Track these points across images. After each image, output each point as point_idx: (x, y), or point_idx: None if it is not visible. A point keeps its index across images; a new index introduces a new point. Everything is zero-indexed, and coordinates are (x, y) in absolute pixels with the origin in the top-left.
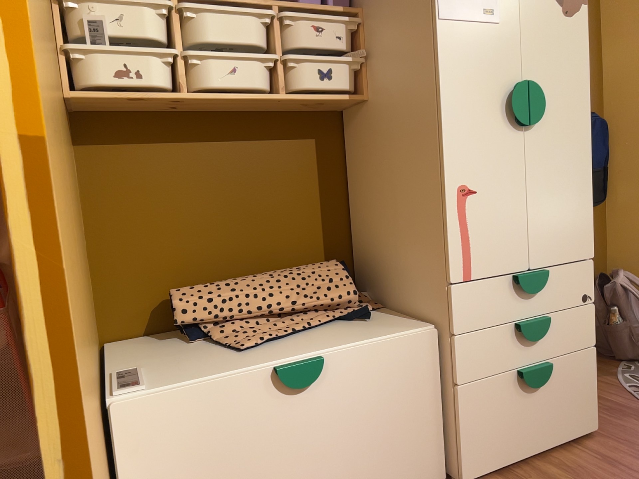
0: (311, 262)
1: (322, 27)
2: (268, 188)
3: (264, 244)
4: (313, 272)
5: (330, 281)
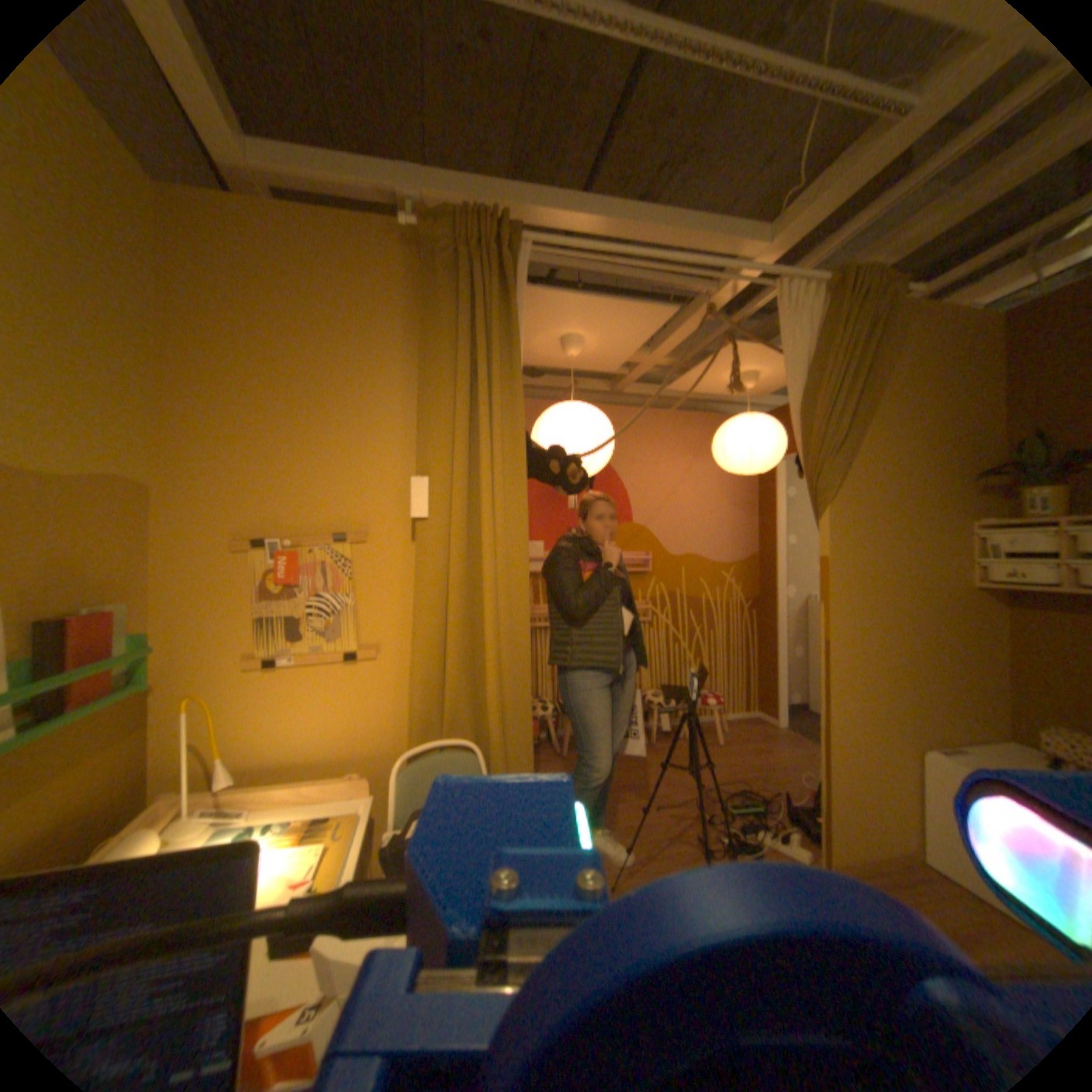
0: None
1: None
2: None
3: None
4: None
5: None
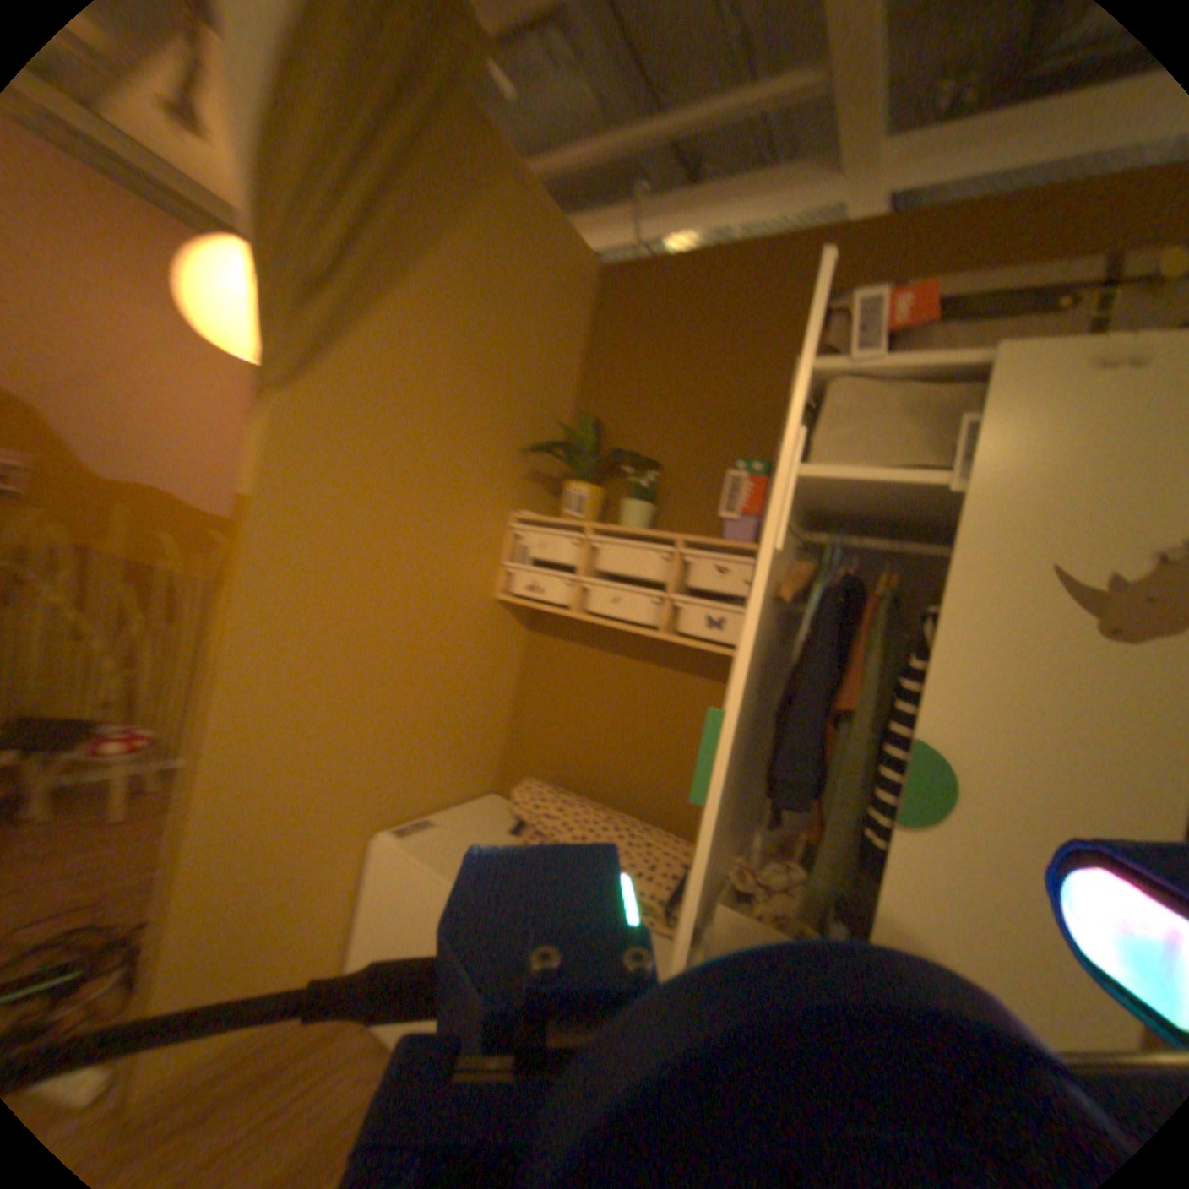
0: (689, 835)
1: (726, 569)
2: (666, 727)
3: (642, 784)
4: (650, 845)
5: (652, 869)
